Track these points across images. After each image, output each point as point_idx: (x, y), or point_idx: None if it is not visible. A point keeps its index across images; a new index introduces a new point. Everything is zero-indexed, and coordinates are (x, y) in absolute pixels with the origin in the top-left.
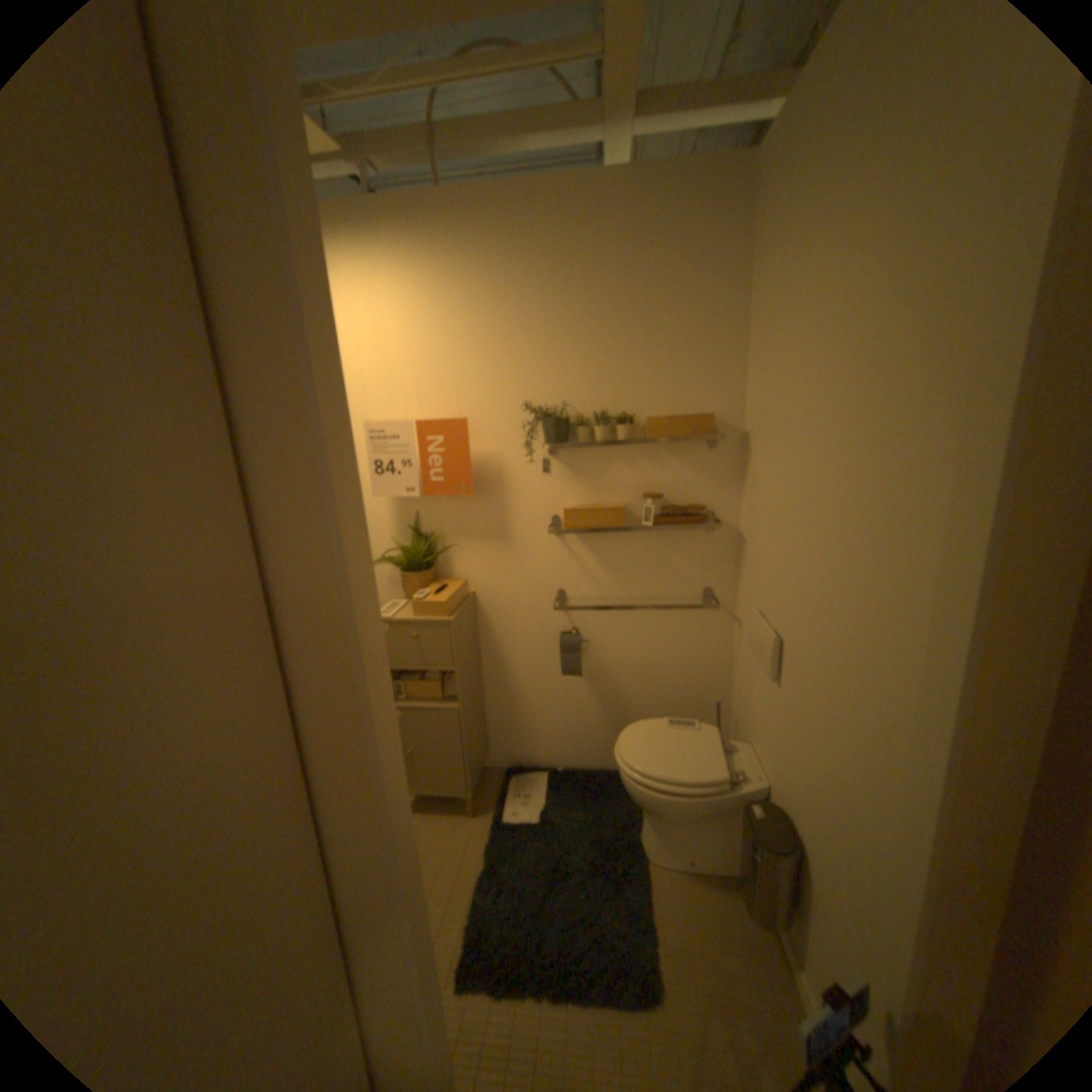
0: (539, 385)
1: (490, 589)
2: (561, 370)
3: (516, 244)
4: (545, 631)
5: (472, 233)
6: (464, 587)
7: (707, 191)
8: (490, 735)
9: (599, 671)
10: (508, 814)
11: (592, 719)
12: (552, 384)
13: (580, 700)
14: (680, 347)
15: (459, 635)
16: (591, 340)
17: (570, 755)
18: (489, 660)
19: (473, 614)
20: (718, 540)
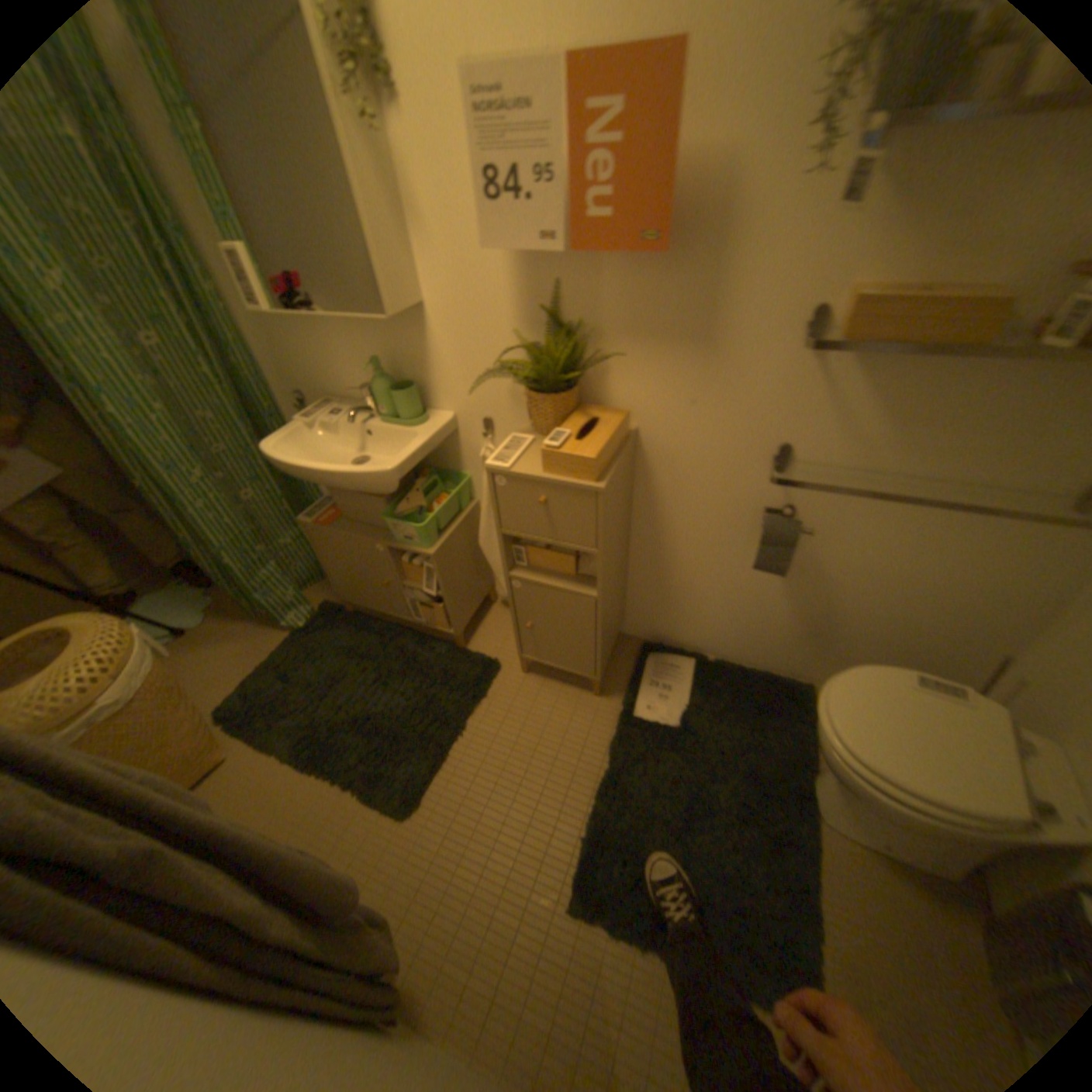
0: None
1: (662, 425)
2: None
3: None
4: (738, 498)
5: None
6: (623, 422)
7: None
8: (629, 602)
9: (810, 566)
10: (642, 703)
11: (774, 617)
12: None
13: (764, 593)
14: None
15: (609, 503)
16: None
17: (730, 645)
18: (643, 522)
19: (630, 461)
20: None
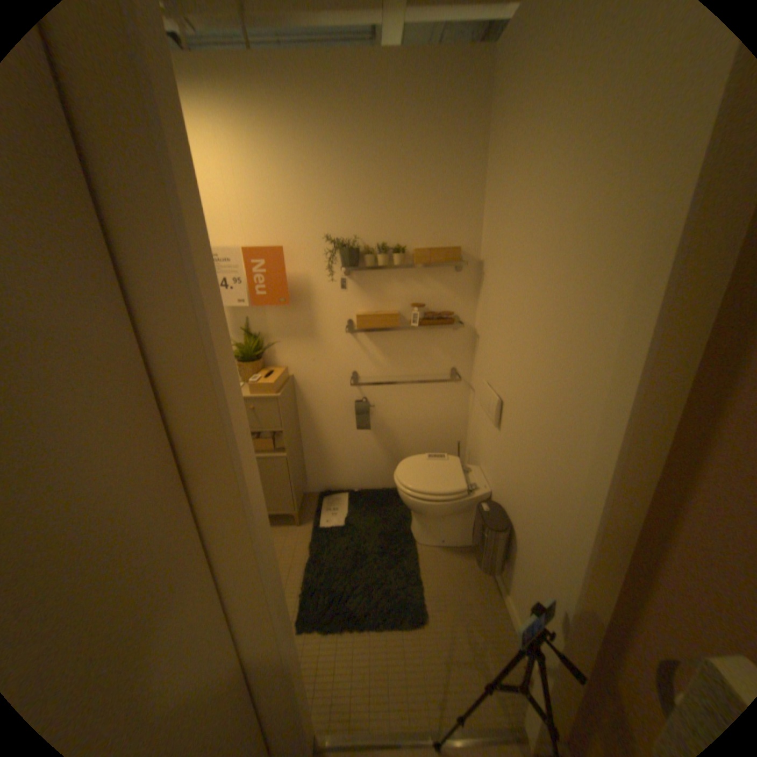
0: (336, 222)
1: (304, 373)
2: (353, 211)
3: (316, 107)
4: (344, 400)
5: (281, 95)
6: (286, 372)
7: (459, 76)
8: (308, 471)
9: (382, 425)
10: (323, 521)
11: (377, 457)
12: (346, 222)
13: (369, 445)
14: (438, 197)
15: (285, 406)
16: (375, 189)
17: (363, 481)
18: (306, 422)
19: (293, 391)
20: (460, 336)
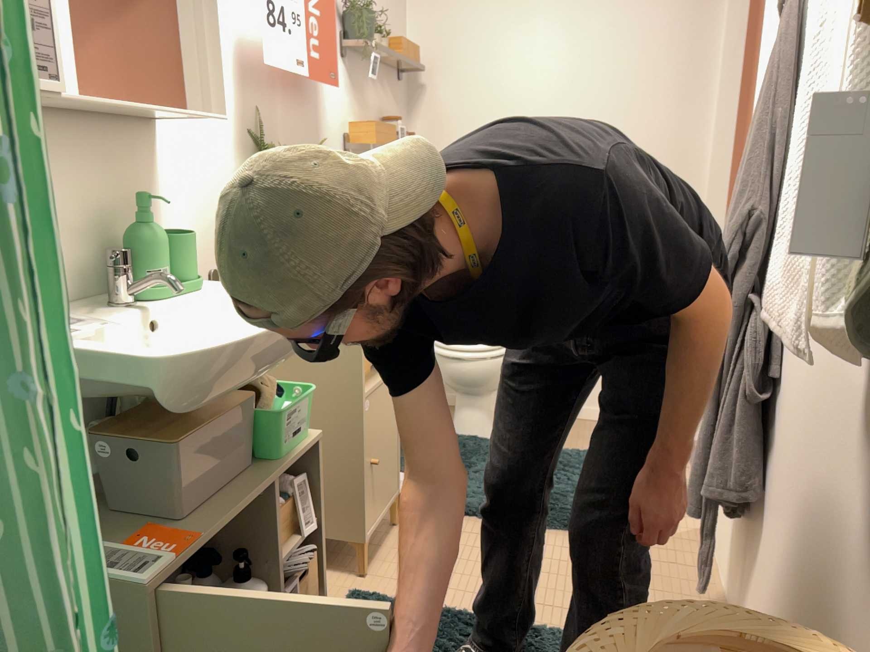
0: None
1: None
2: None
3: None
4: None
5: None
6: None
7: None
8: None
9: None
10: None
11: None
12: None
13: None
14: None
15: None
16: None
17: None
18: None
19: None
20: None
